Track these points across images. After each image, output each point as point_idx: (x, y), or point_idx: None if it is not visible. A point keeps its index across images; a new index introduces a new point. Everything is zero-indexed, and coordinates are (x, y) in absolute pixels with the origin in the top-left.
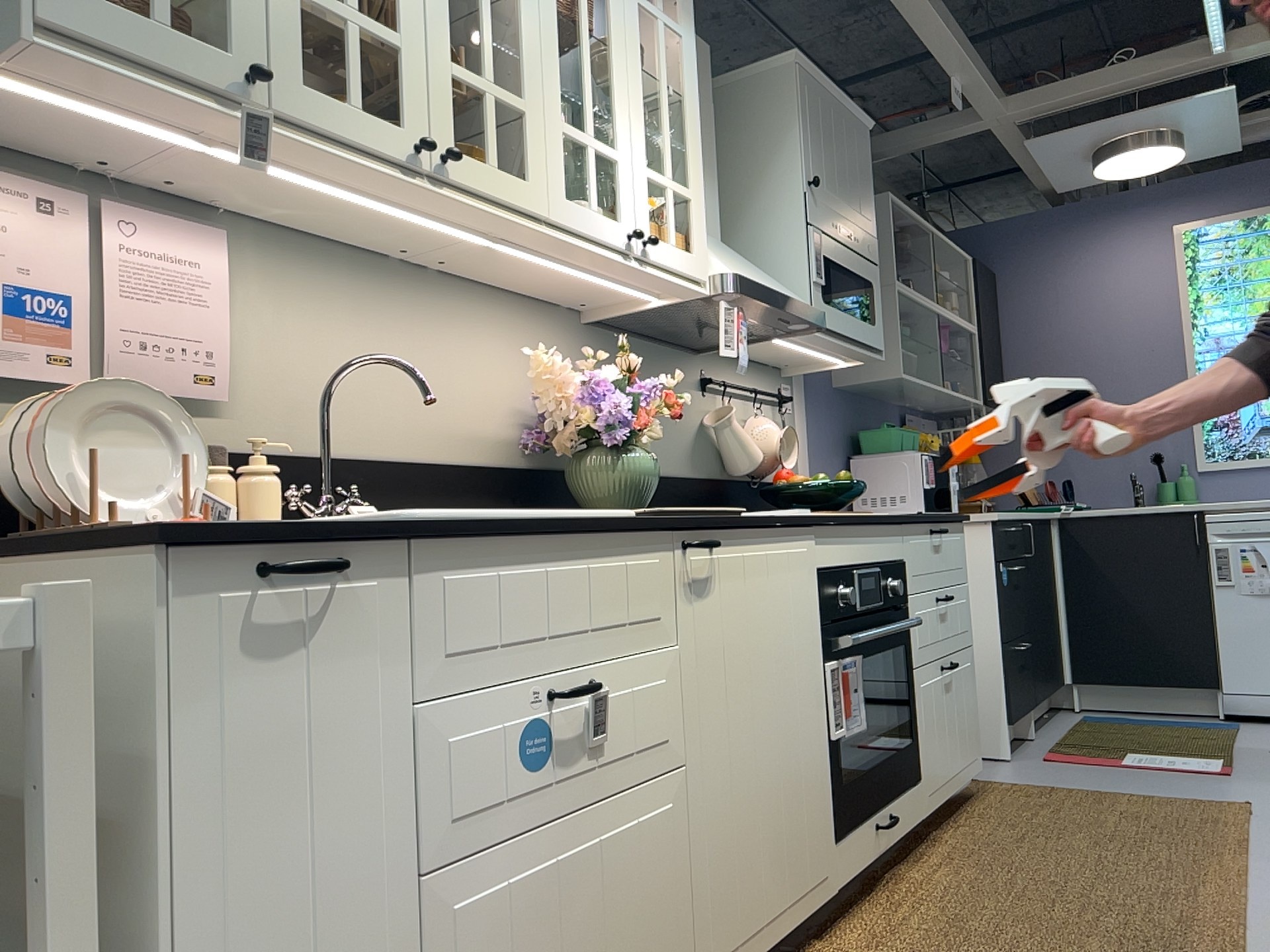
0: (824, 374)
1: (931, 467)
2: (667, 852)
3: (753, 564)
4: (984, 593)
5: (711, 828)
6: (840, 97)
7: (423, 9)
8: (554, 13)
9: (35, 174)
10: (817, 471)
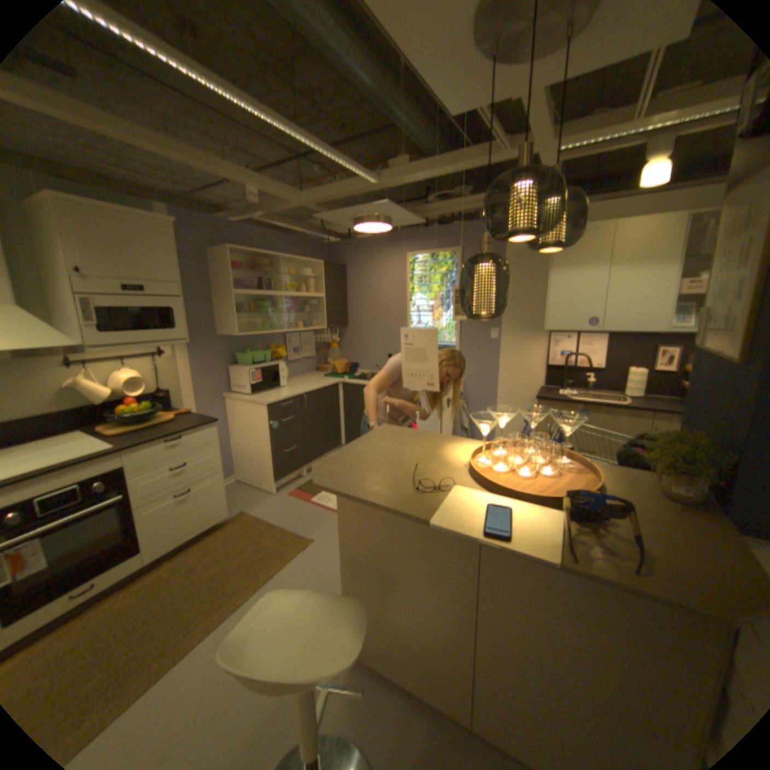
0: (205, 331)
1: (255, 374)
2: None
3: None
4: (265, 432)
5: None
6: (122, 209)
7: None
8: None
9: None
10: (196, 378)
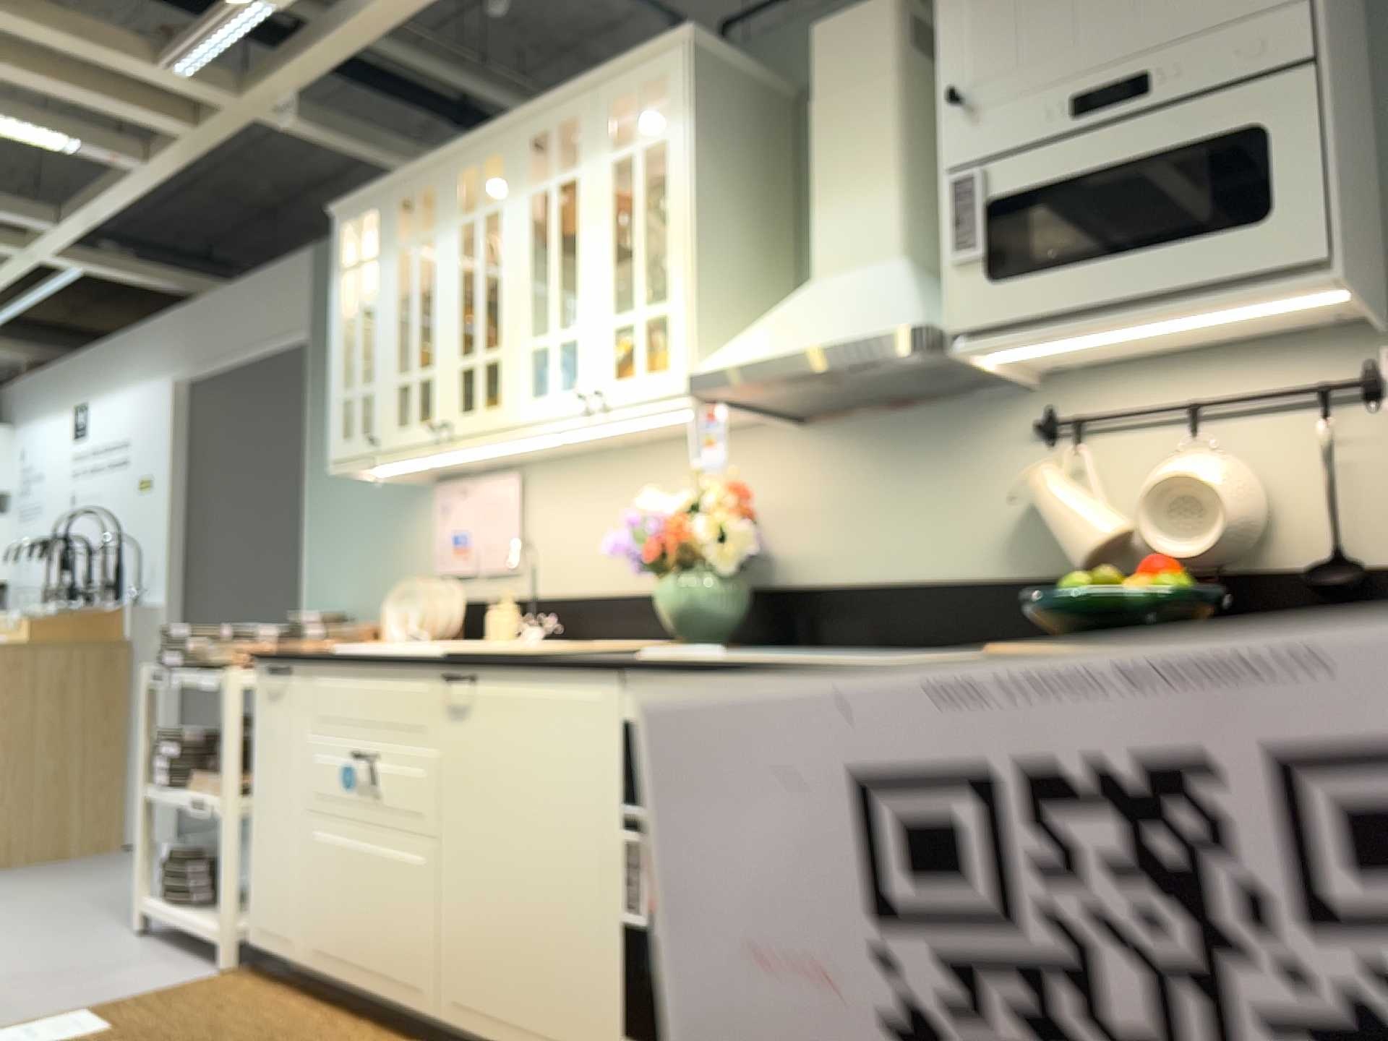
0: None
1: None
2: (417, 890)
3: (515, 701)
4: None
5: (454, 900)
6: None
7: (444, 341)
8: (525, 259)
9: (464, 477)
10: None
